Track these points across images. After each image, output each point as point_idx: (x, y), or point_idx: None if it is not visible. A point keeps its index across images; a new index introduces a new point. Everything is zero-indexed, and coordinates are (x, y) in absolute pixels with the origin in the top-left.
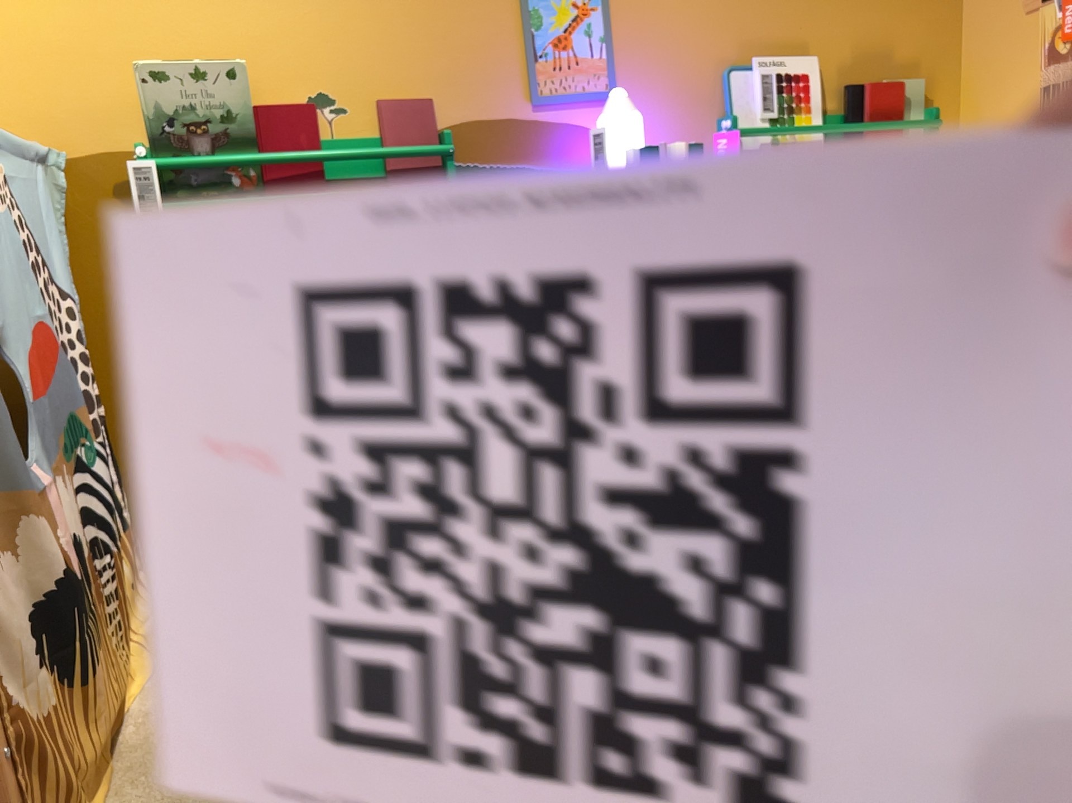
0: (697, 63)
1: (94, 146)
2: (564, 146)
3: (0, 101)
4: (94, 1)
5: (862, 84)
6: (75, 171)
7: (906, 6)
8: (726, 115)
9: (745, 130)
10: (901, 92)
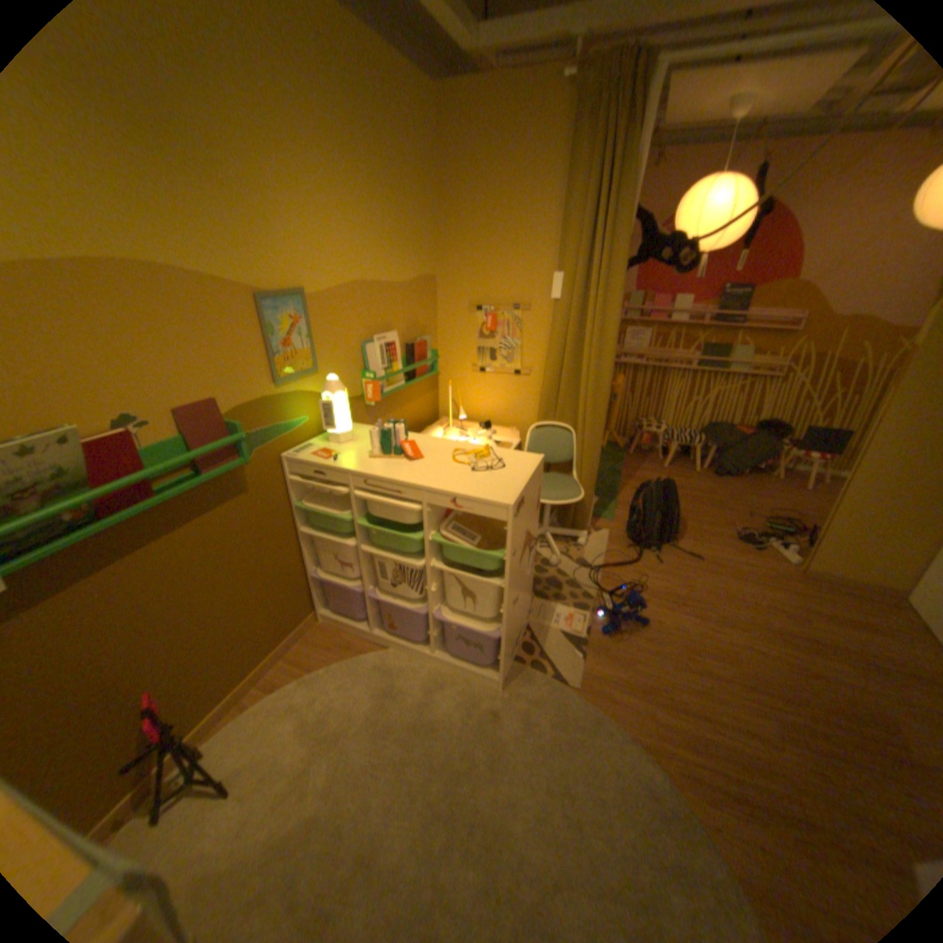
0: (350, 343)
1: None
2: (295, 407)
3: None
4: None
5: (413, 344)
6: None
7: (421, 300)
8: (364, 368)
9: (376, 377)
10: (426, 346)
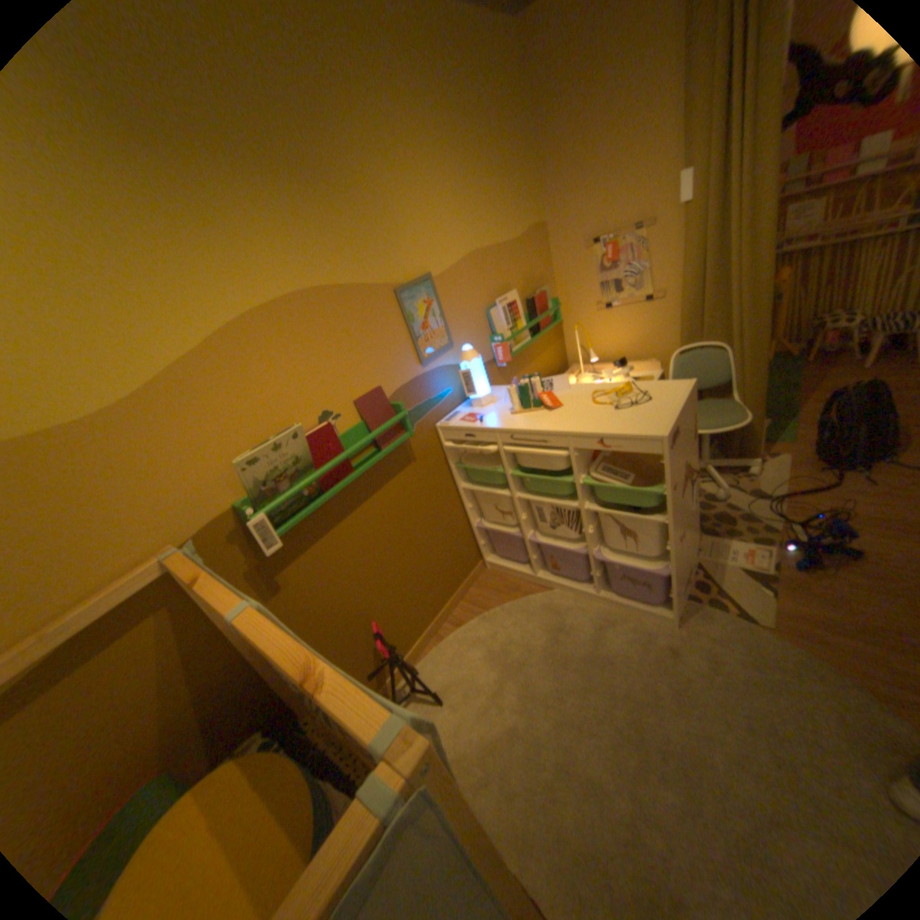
0: (475, 312)
1: (201, 522)
2: (439, 381)
3: (114, 533)
4: (154, 422)
5: (533, 297)
6: (196, 546)
7: (534, 251)
8: (491, 332)
9: (503, 338)
10: (545, 295)
